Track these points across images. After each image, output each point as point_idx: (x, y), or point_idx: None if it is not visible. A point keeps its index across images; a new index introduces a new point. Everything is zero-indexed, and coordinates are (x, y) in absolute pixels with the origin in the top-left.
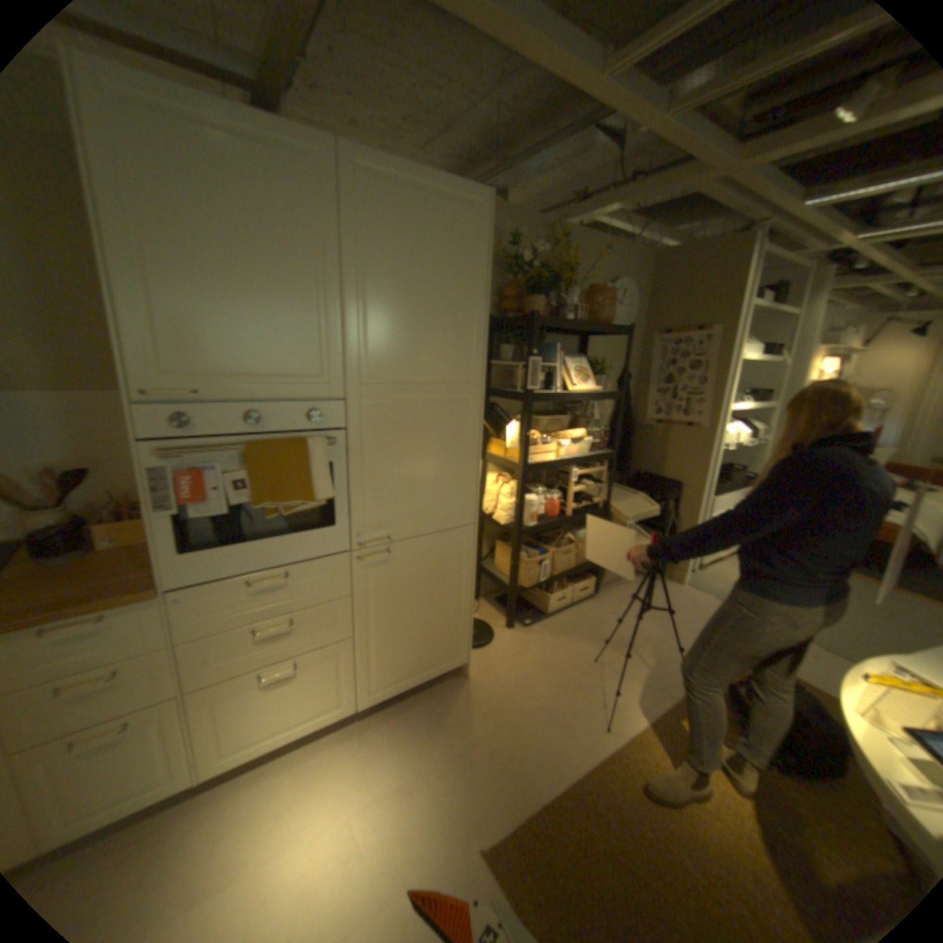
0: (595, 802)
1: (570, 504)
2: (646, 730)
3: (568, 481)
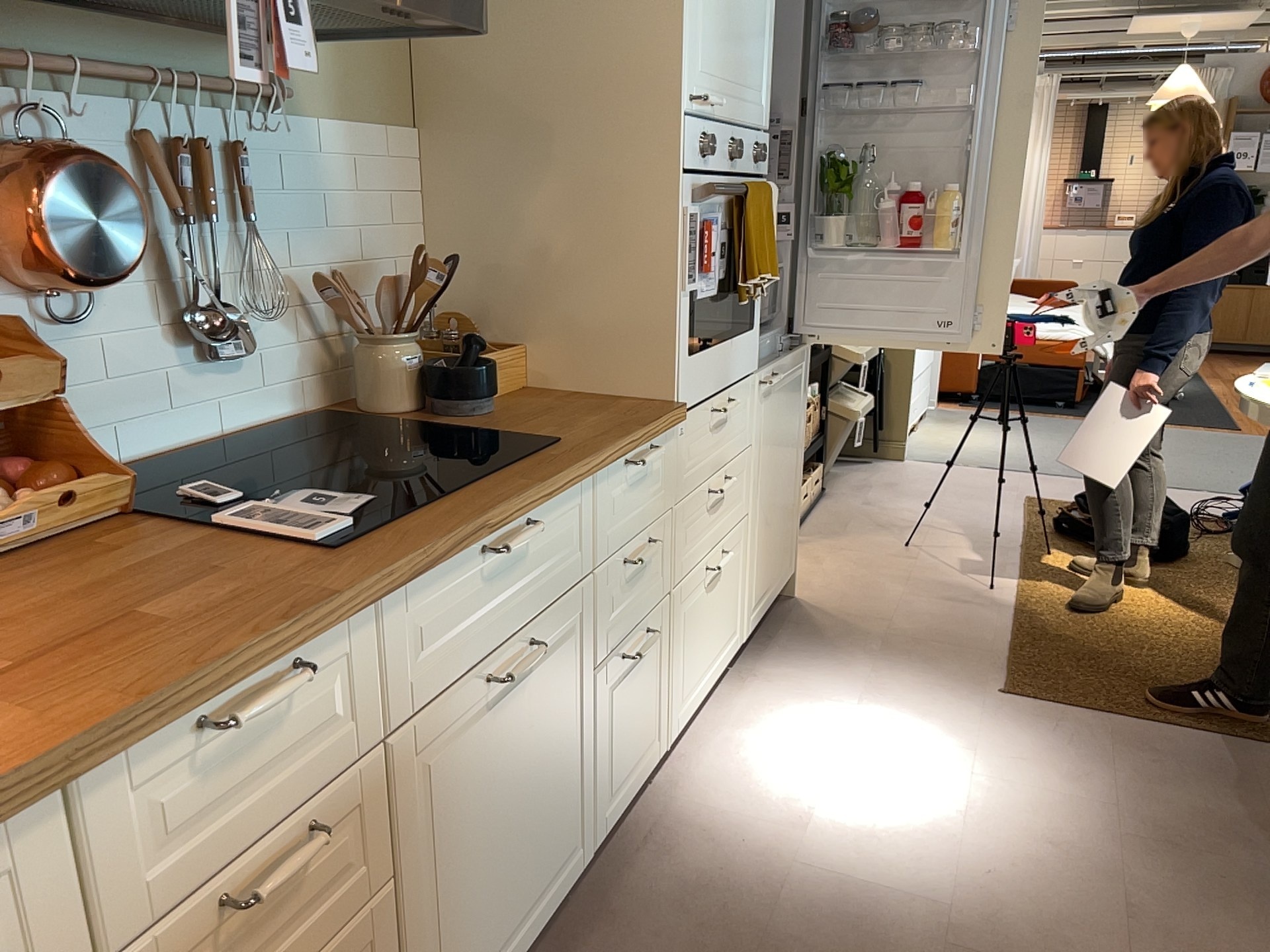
0: (1041, 630)
1: None
2: (1018, 575)
3: None
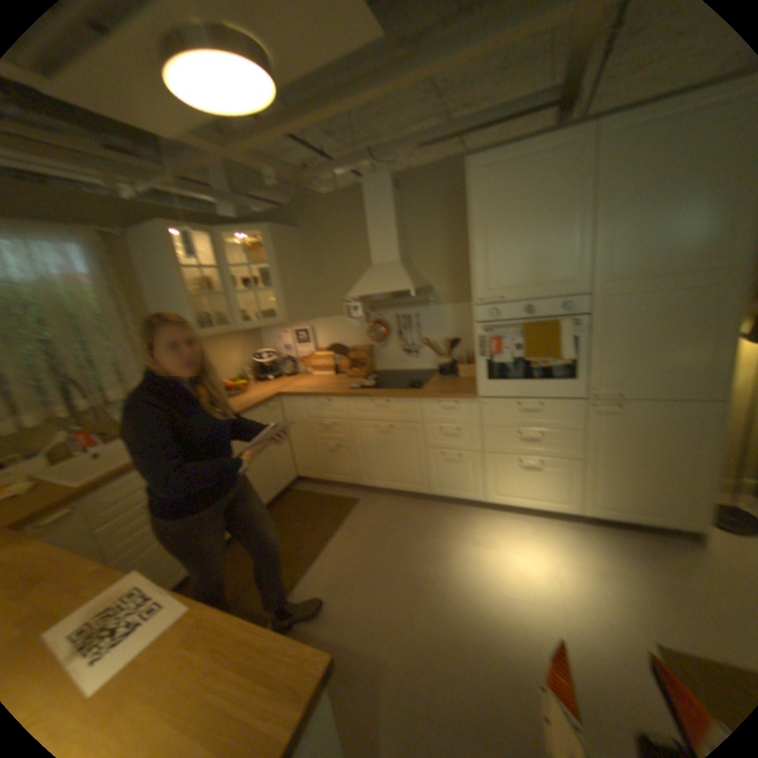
0: None
1: None
2: None
3: None
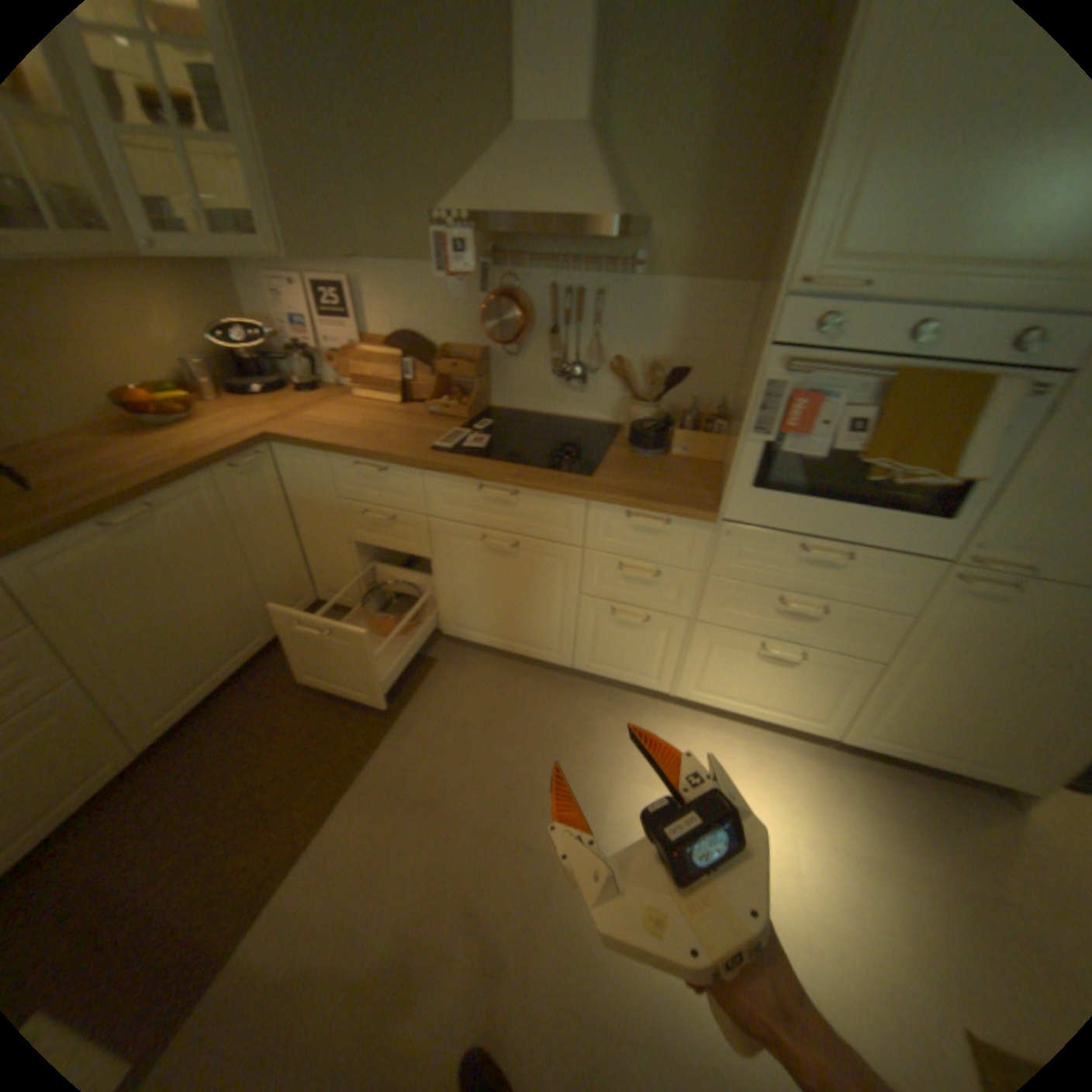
0: None
1: None
2: None
3: None
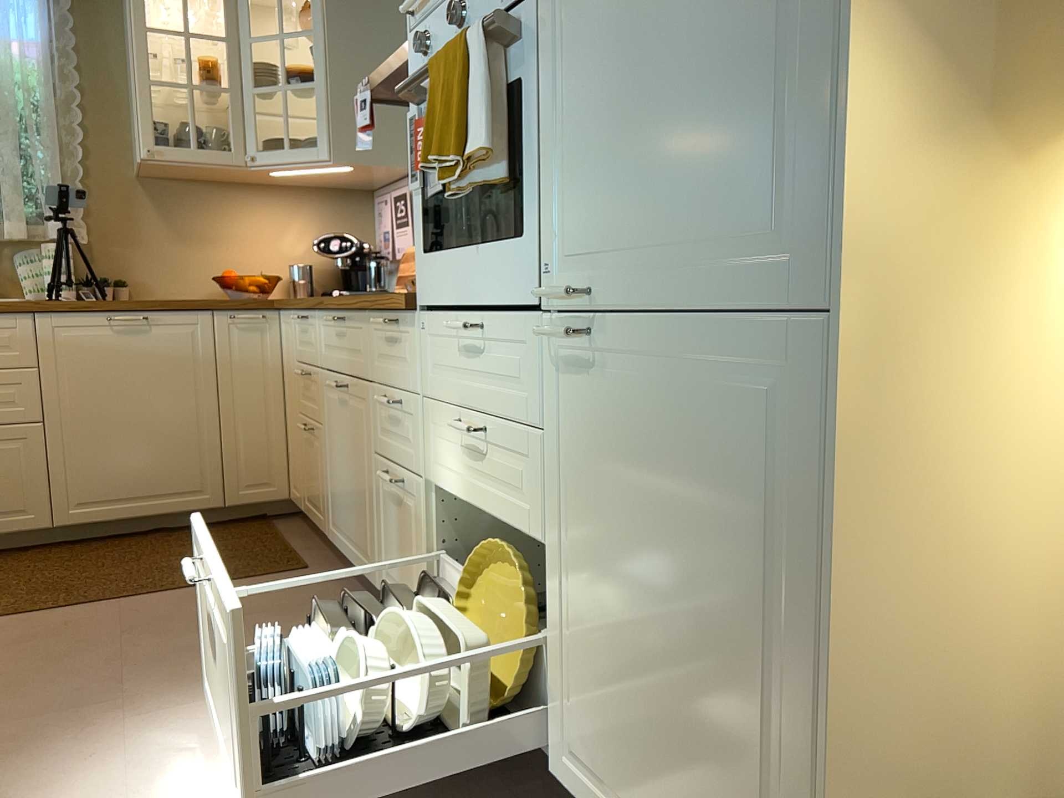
0: None
1: None
2: None
3: None
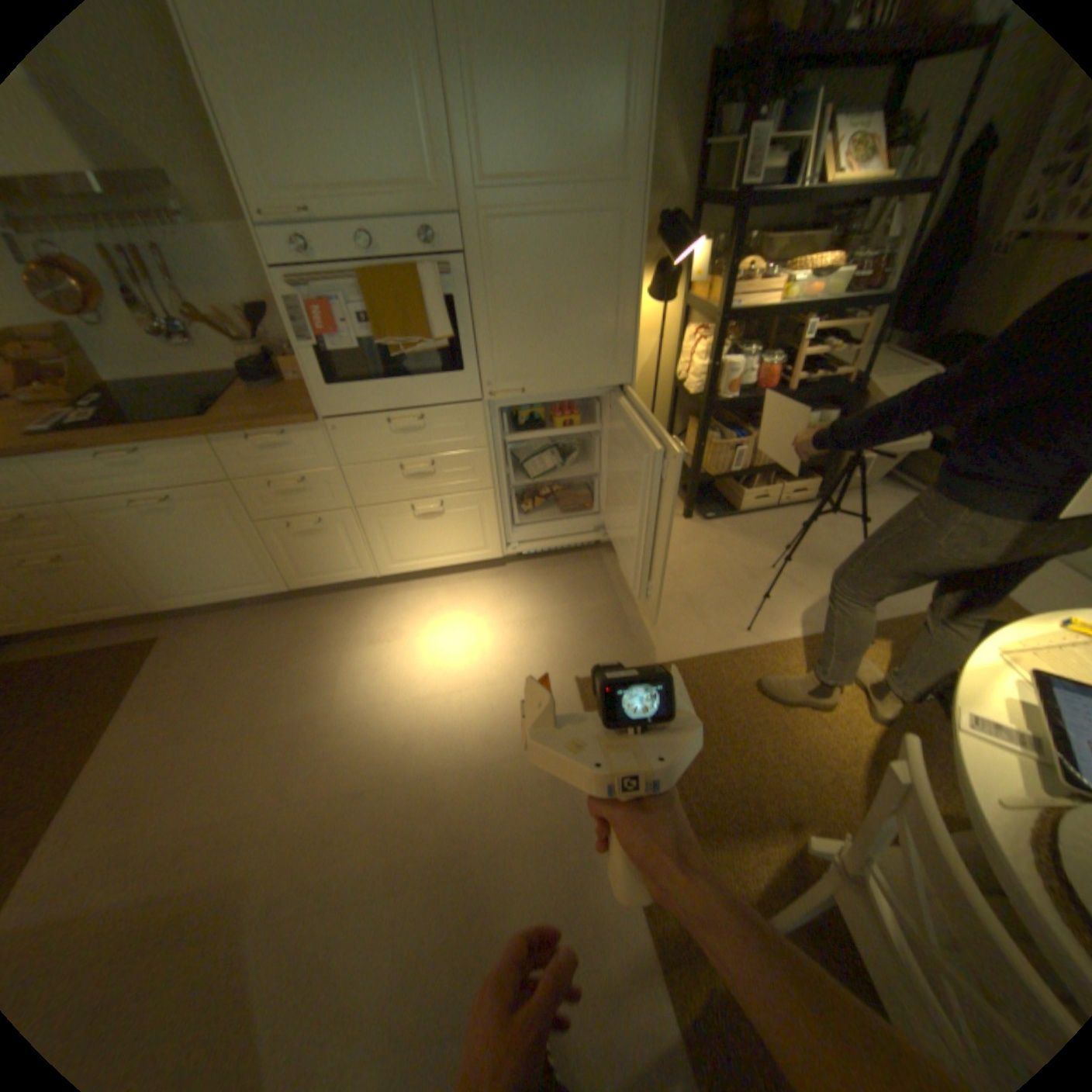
0: (699, 678)
1: (803, 374)
2: (795, 640)
3: (807, 340)
